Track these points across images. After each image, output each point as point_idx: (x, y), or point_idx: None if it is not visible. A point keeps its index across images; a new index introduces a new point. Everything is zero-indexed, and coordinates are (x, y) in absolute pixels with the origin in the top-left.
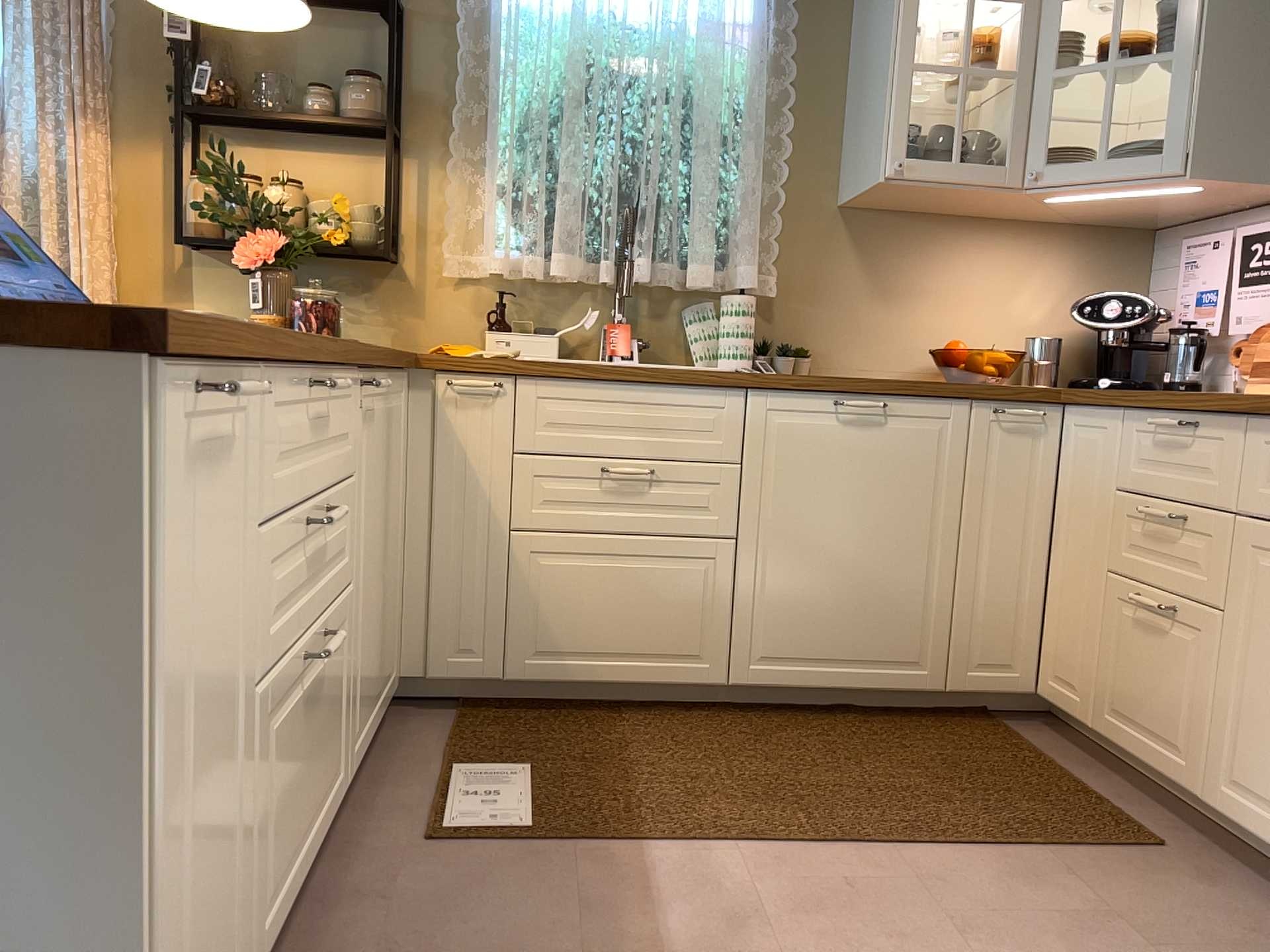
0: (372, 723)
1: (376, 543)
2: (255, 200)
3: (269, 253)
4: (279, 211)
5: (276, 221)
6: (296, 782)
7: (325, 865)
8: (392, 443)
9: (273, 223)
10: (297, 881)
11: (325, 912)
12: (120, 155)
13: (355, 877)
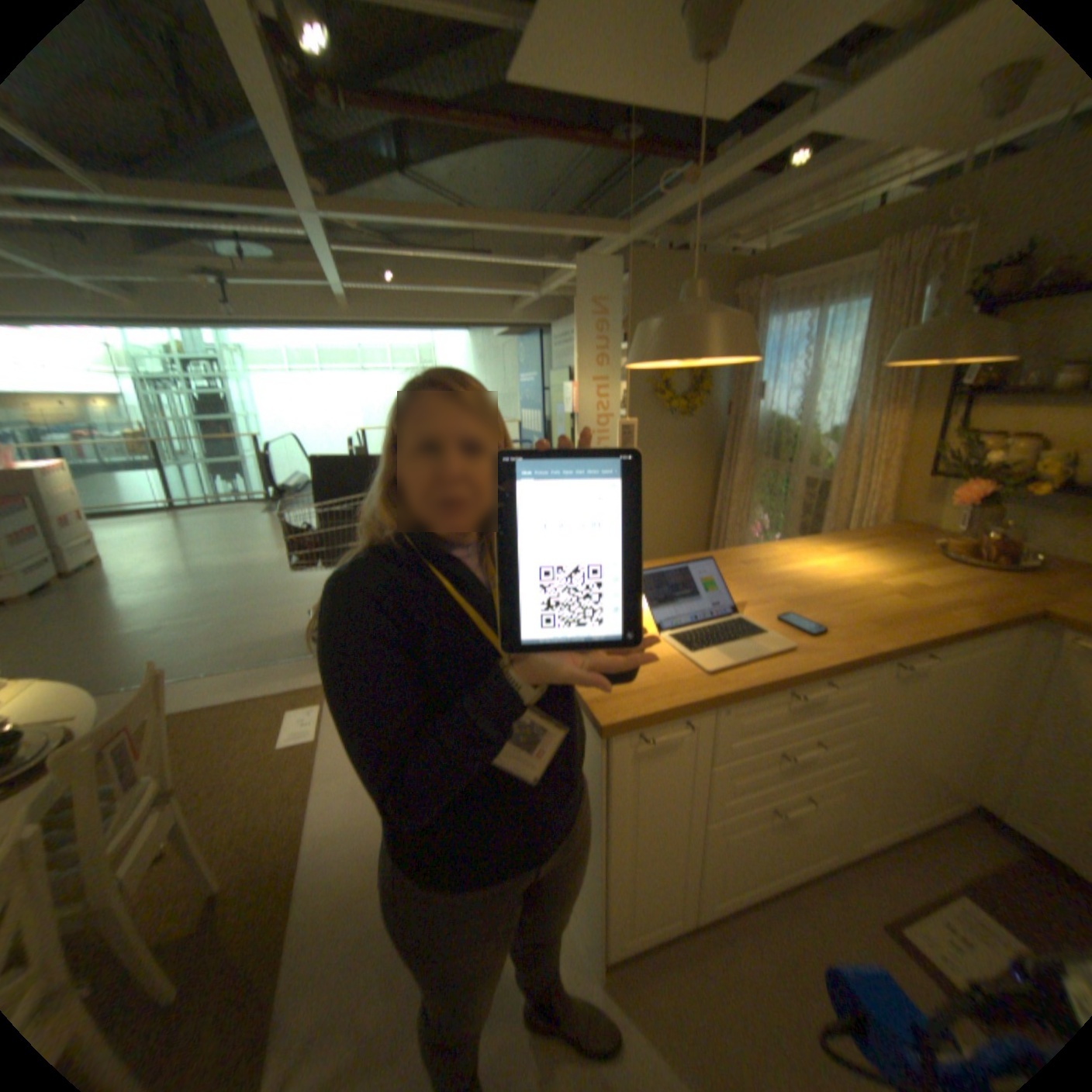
0: (911, 834)
1: (935, 741)
2: (981, 456)
3: (977, 498)
4: (1000, 464)
5: (996, 471)
6: (774, 859)
7: (823, 892)
8: (983, 678)
9: (989, 475)
10: (775, 896)
11: (797, 918)
12: (916, 415)
13: (829, 913)
